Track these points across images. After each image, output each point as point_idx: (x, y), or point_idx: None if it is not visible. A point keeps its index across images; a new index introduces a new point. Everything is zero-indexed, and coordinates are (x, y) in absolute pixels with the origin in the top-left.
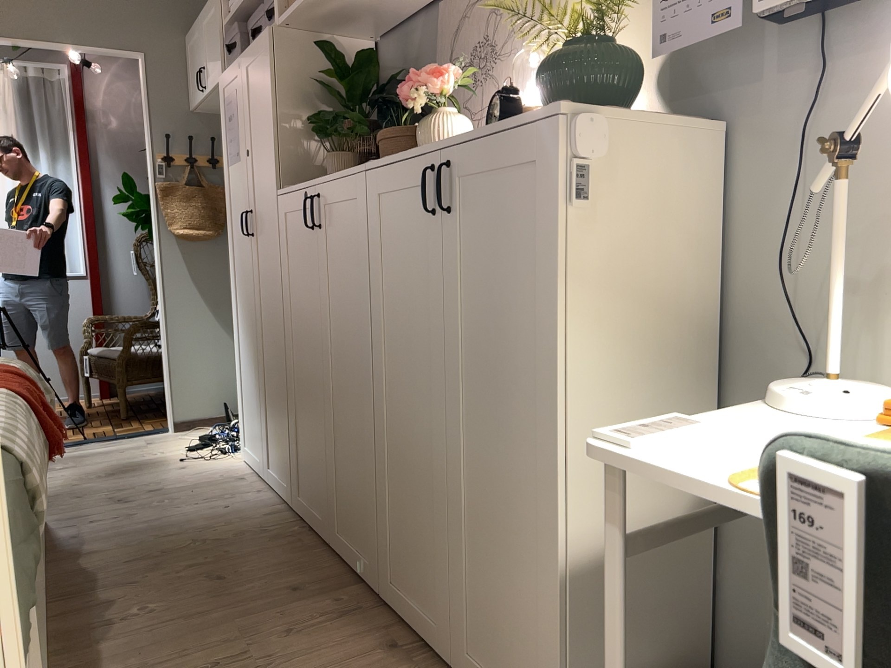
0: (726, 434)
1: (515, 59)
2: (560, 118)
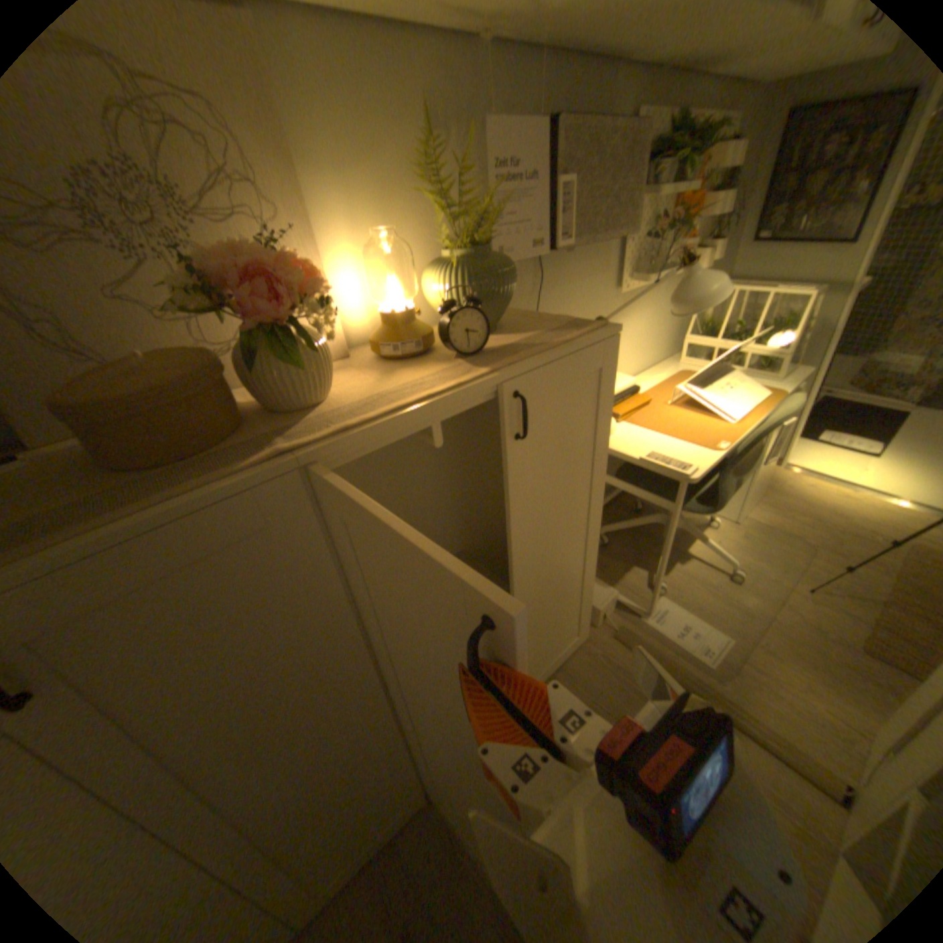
0: (640, 450)
1: (293, 230)
2: (616, 334)
